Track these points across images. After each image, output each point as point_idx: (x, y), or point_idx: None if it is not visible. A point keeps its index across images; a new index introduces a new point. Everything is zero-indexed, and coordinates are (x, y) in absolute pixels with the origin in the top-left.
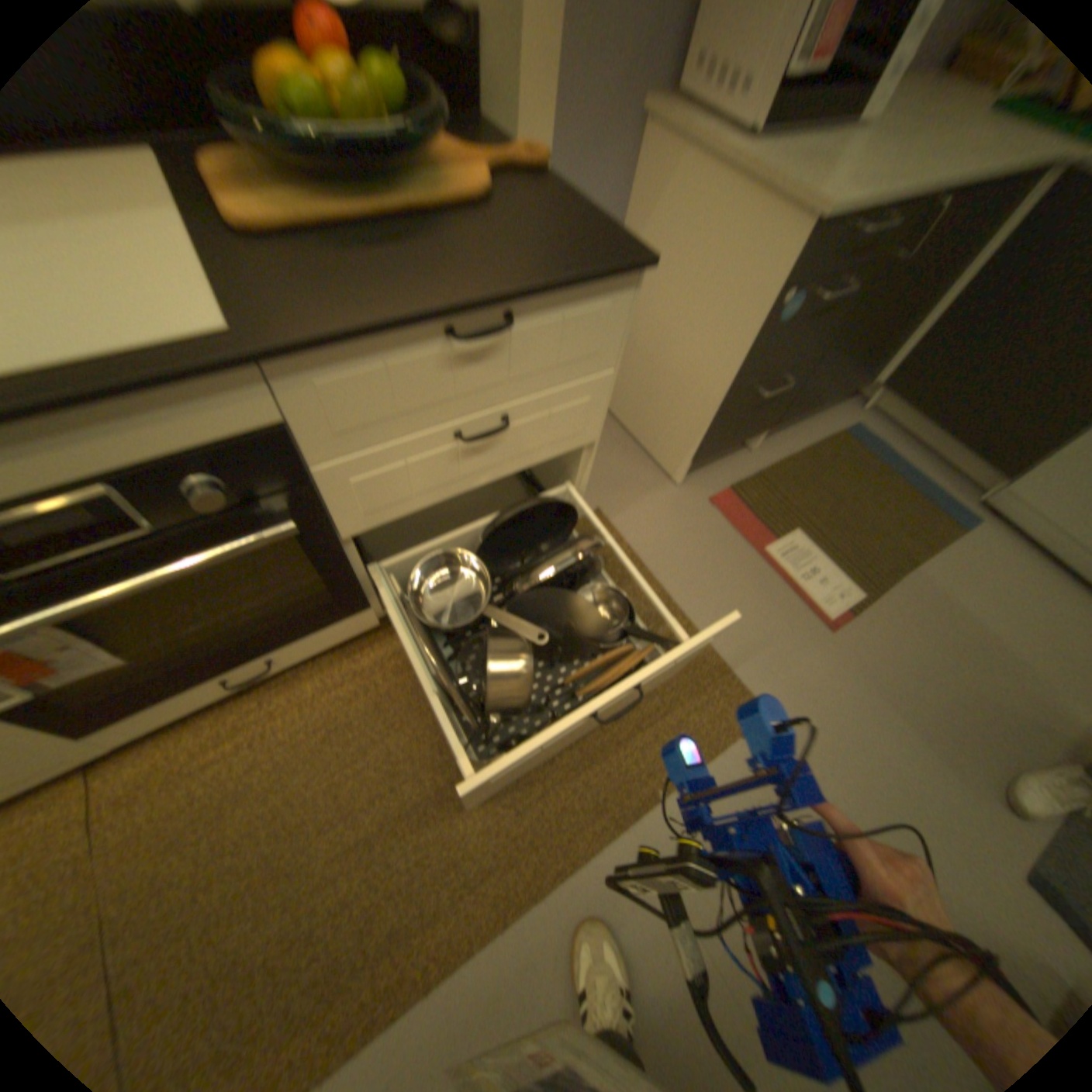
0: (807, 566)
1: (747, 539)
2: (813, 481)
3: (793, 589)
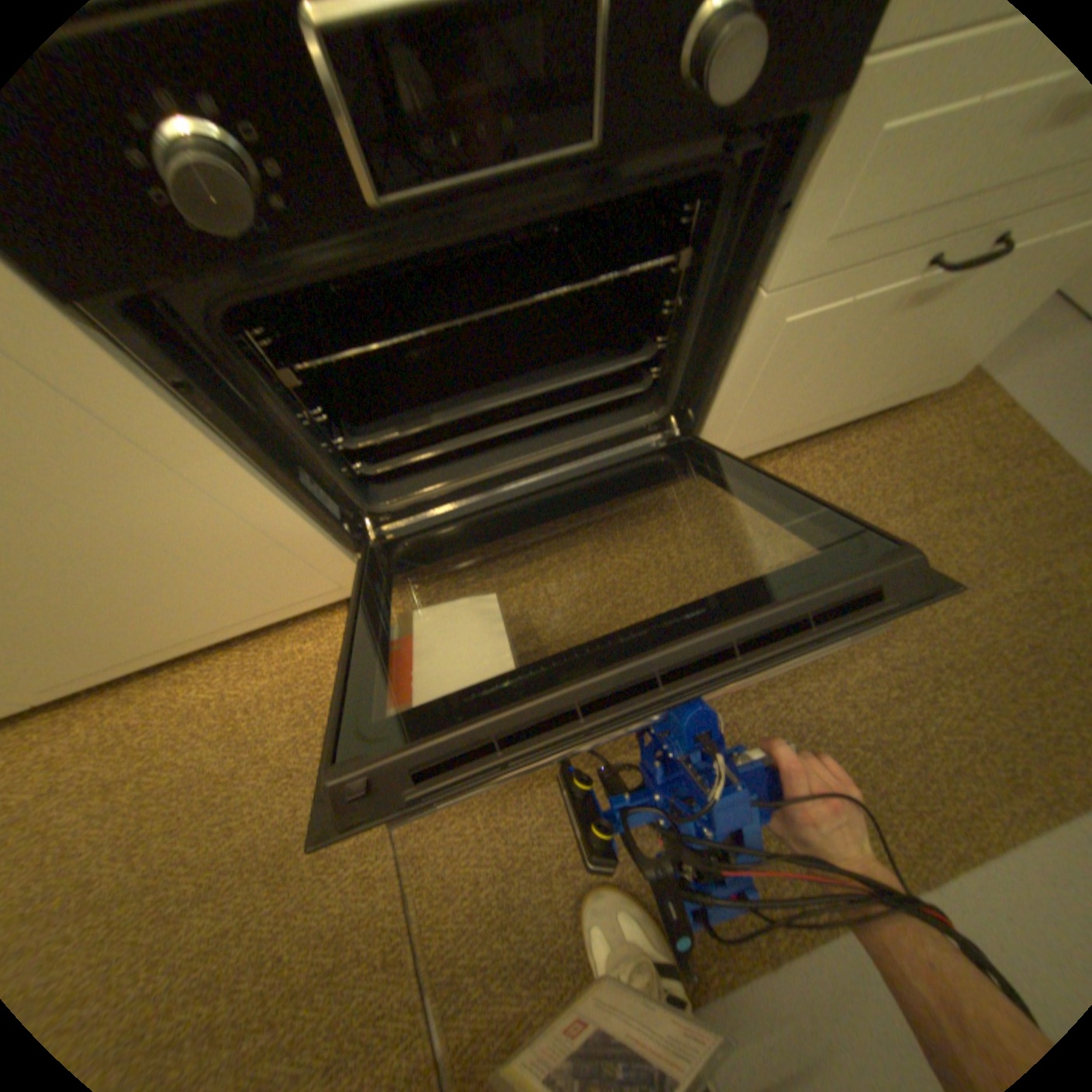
0: None
1: None
2: None
3: None
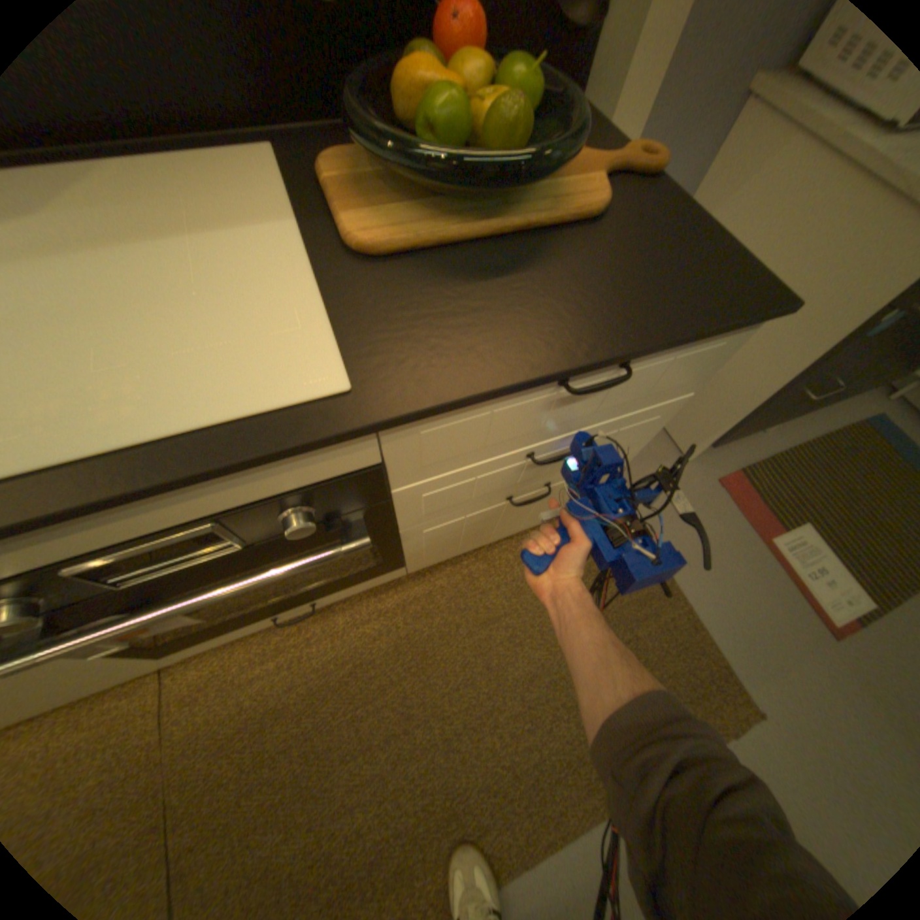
0: (816, 567)
1: (756, 529)
2: (829, 474)
3: (800, 589)
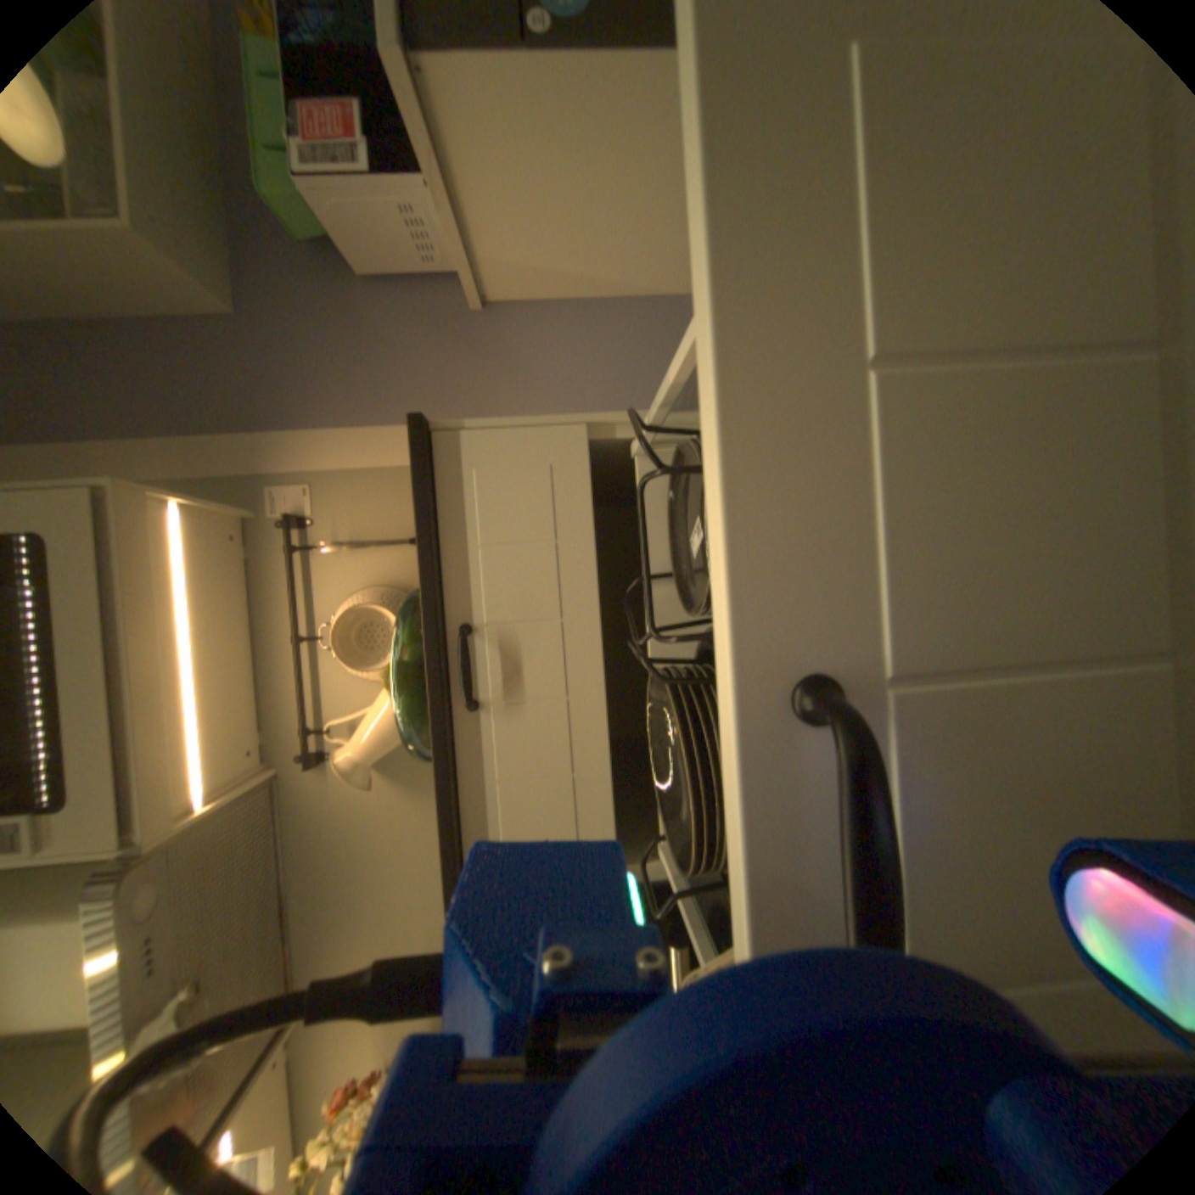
0: None
1: None
2: None
3: None
